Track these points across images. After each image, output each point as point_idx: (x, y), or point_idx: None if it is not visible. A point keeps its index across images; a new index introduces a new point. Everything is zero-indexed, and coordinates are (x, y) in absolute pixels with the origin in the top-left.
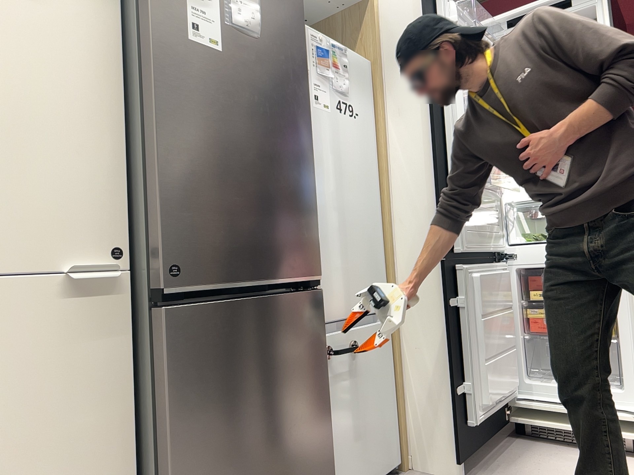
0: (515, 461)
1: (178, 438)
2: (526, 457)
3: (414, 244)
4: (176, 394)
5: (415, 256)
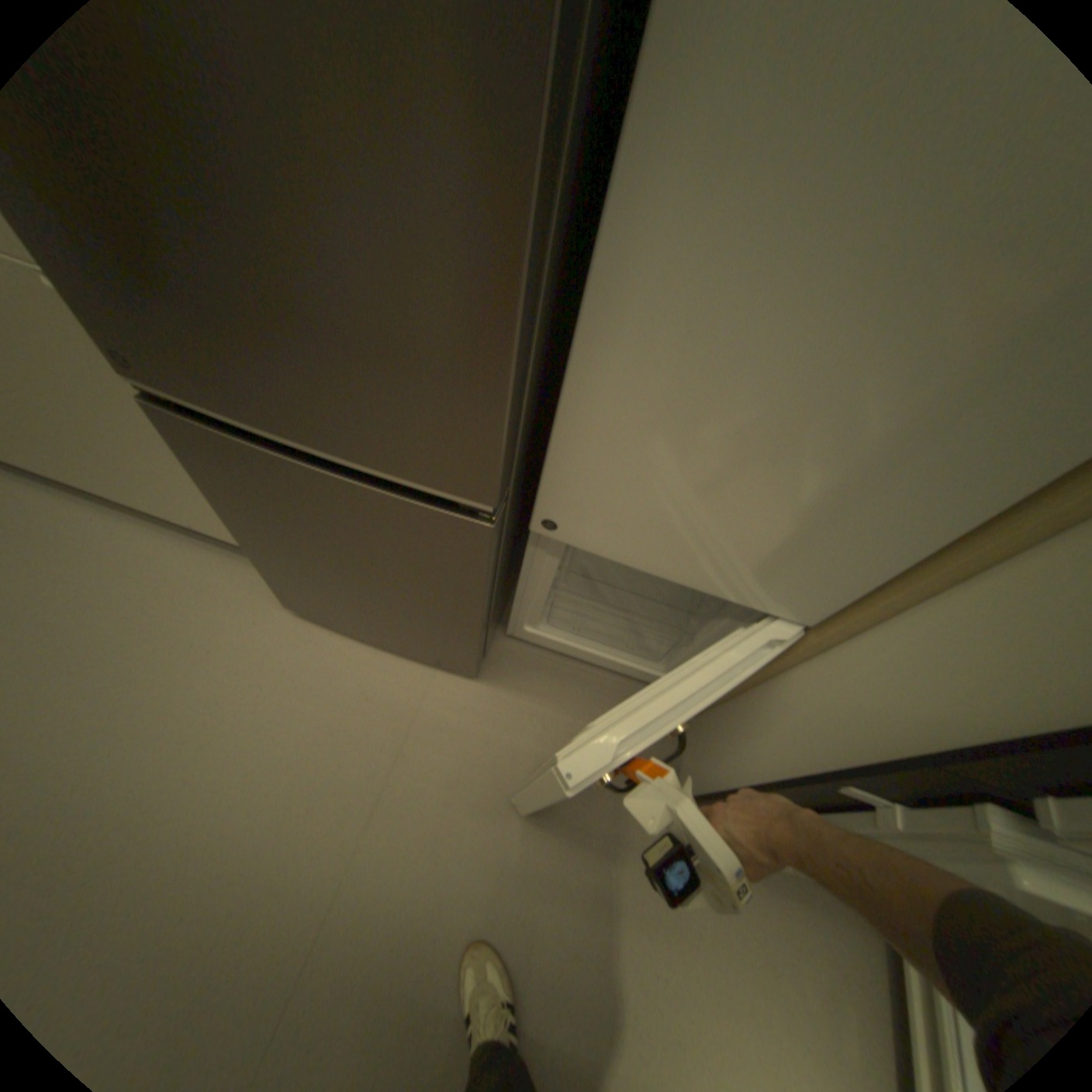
0: (778, 893)
1: (230, 516)
2: (802, 914)
3: (1006, 630)
4: (209, 485)
5: (968, 645)
